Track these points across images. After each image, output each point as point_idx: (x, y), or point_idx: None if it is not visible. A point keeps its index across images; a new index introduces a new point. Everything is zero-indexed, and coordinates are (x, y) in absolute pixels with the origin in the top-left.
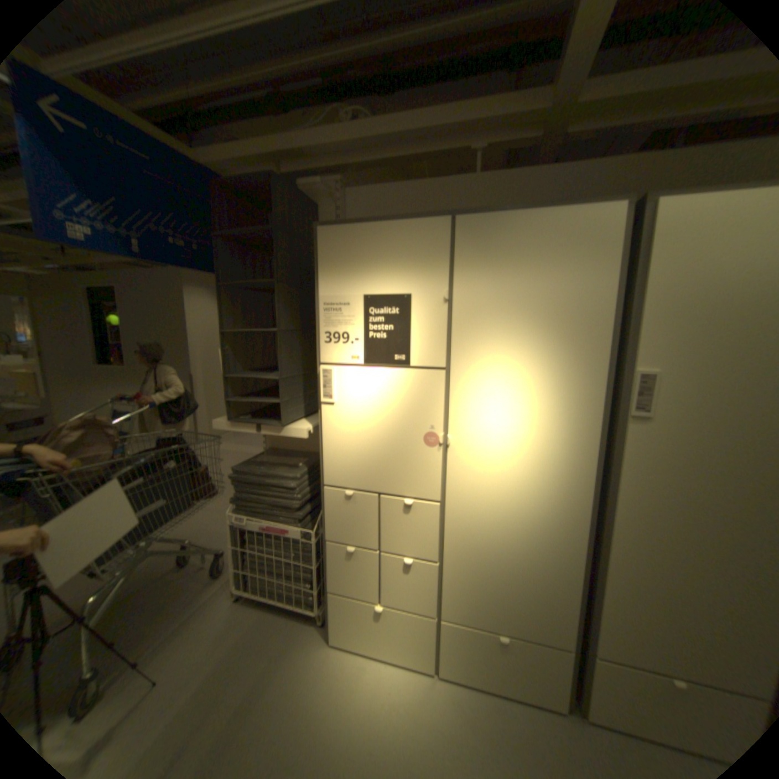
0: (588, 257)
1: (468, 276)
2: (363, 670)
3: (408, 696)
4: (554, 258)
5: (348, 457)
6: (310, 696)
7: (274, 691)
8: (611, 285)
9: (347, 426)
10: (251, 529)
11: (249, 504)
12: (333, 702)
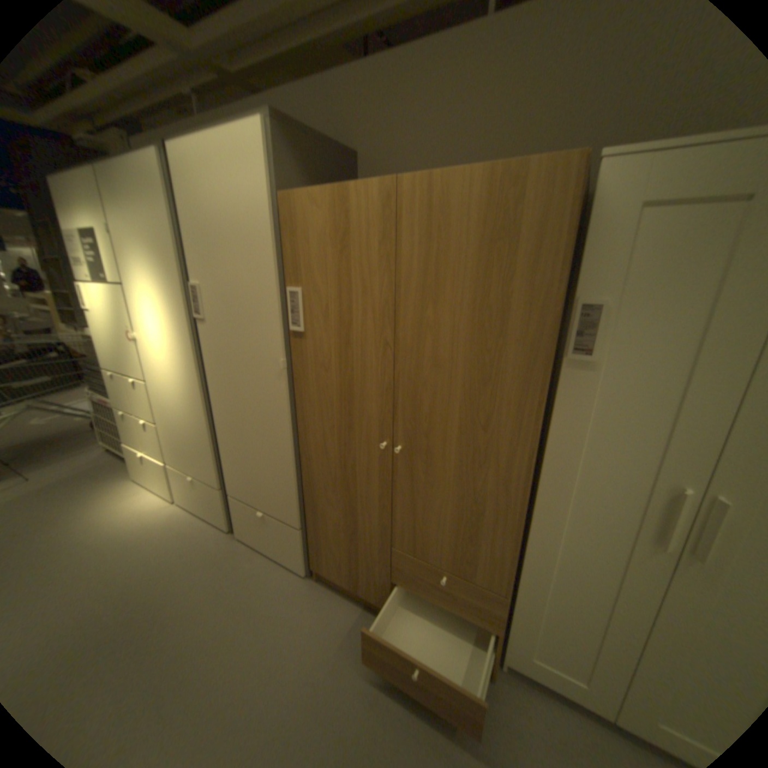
0: (149, 192)
1: (109, 211)
2: (139, 492)
3: (149, 507)
4: (137, 195)
5: (102, 348)
6: (97, 498)
7: (81, 493)
8: (163, 215)
9: (96, 326)
10: (93, 400)
11: (91, 383)
12: (106, 503)
